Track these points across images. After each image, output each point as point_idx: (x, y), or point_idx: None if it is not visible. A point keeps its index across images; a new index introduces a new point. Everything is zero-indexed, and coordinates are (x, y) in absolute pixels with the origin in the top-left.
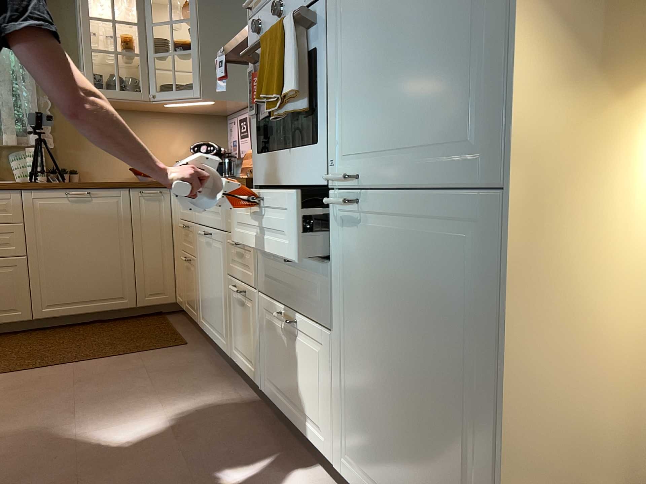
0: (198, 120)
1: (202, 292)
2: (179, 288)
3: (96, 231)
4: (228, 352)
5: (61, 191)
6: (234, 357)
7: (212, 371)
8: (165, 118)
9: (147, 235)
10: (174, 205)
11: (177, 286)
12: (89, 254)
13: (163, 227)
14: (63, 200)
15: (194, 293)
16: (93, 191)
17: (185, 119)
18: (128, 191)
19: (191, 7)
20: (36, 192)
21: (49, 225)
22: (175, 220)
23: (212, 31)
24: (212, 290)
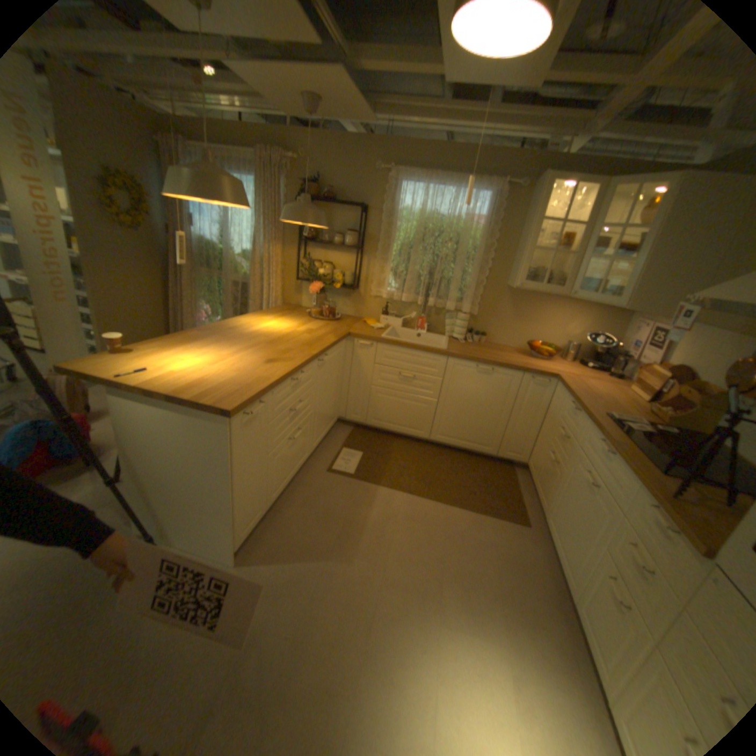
0: (604, 307)
1: (562, 506)
2: (535, 461)
3: (488, 397)
4: (574, 597)
5: (473, 363)
6: (580, 613)
7: (550, 590)
8: (572, 302)
9: (524, 410)
10: (558, 399)
11: (534, 456)
12: (477, 411)
13: (540, 408)
14: (472, 369)
15: (551, 491)
16: (496, 369)
17: (591, 305)
18: (523, 374)
19: (656, 209)
20: (457, 361)
21: (458, 384)
22: (553, 411)
23: (674, 241)
24: (577, 526)
